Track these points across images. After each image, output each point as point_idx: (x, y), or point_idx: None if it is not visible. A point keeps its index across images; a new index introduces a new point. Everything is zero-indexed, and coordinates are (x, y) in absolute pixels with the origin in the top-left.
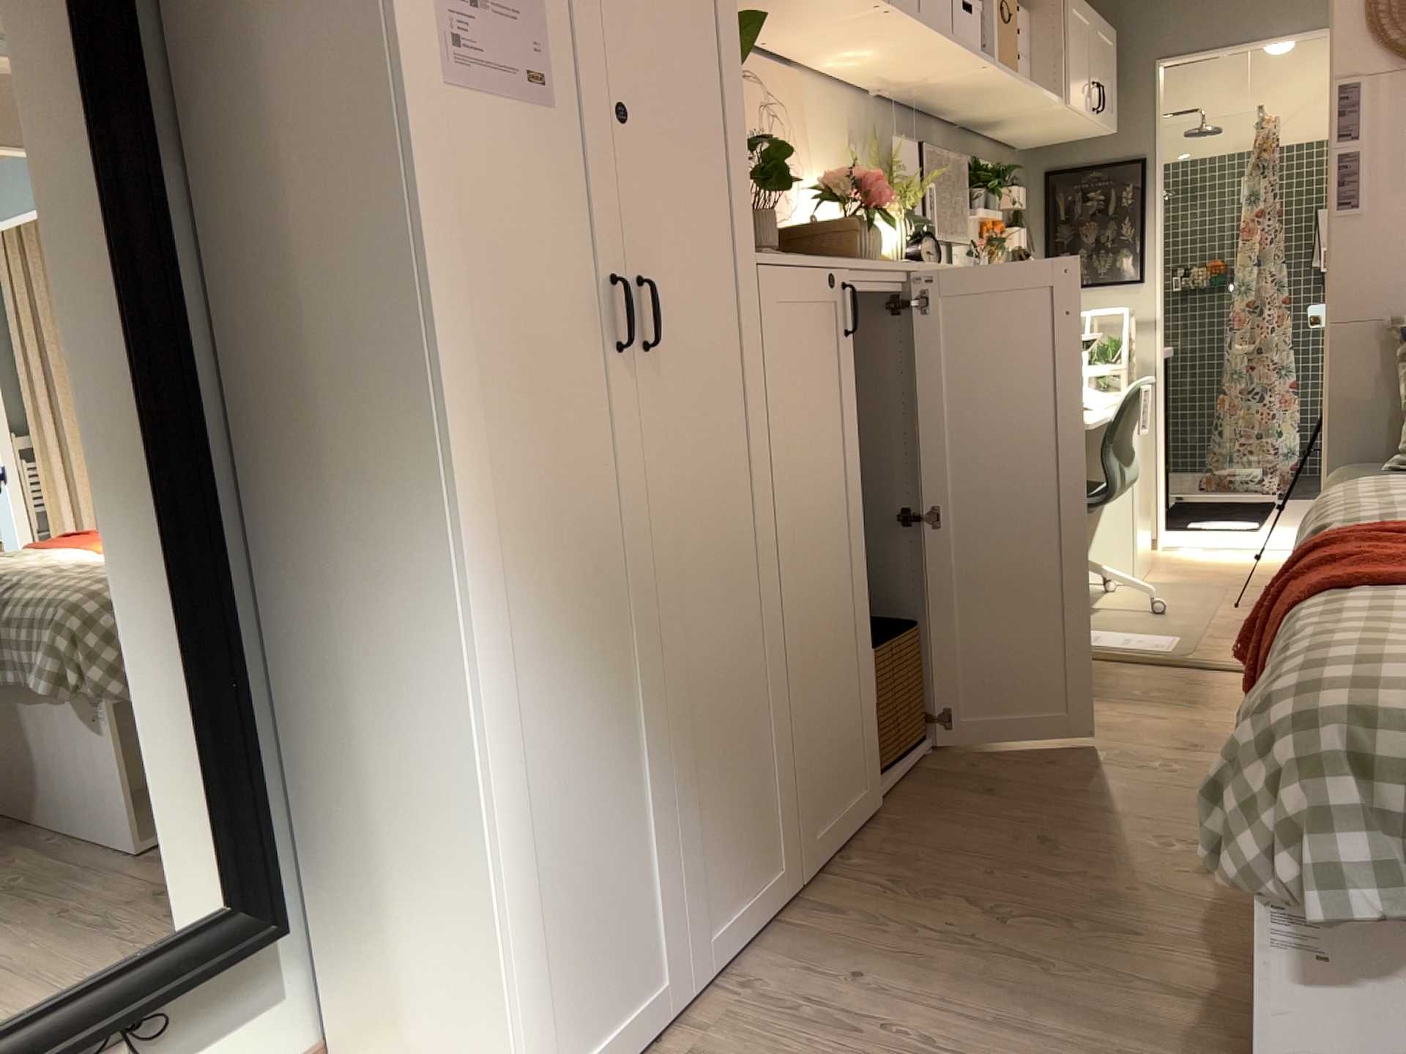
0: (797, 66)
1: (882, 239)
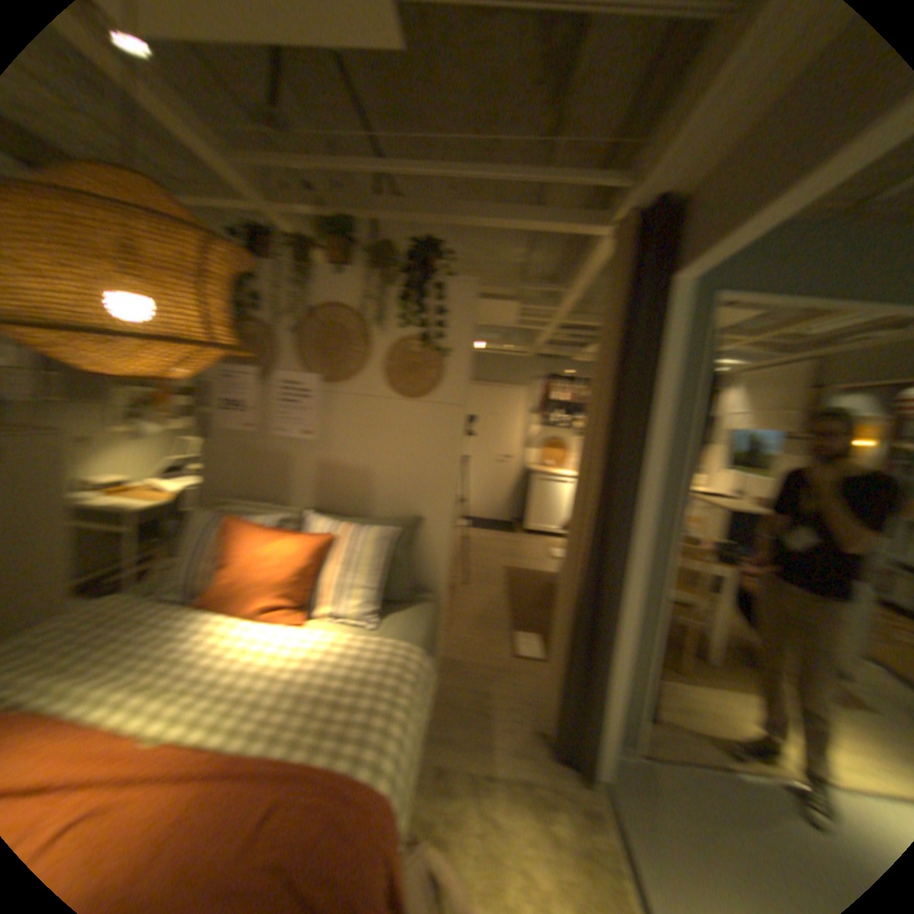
0: None
1: None
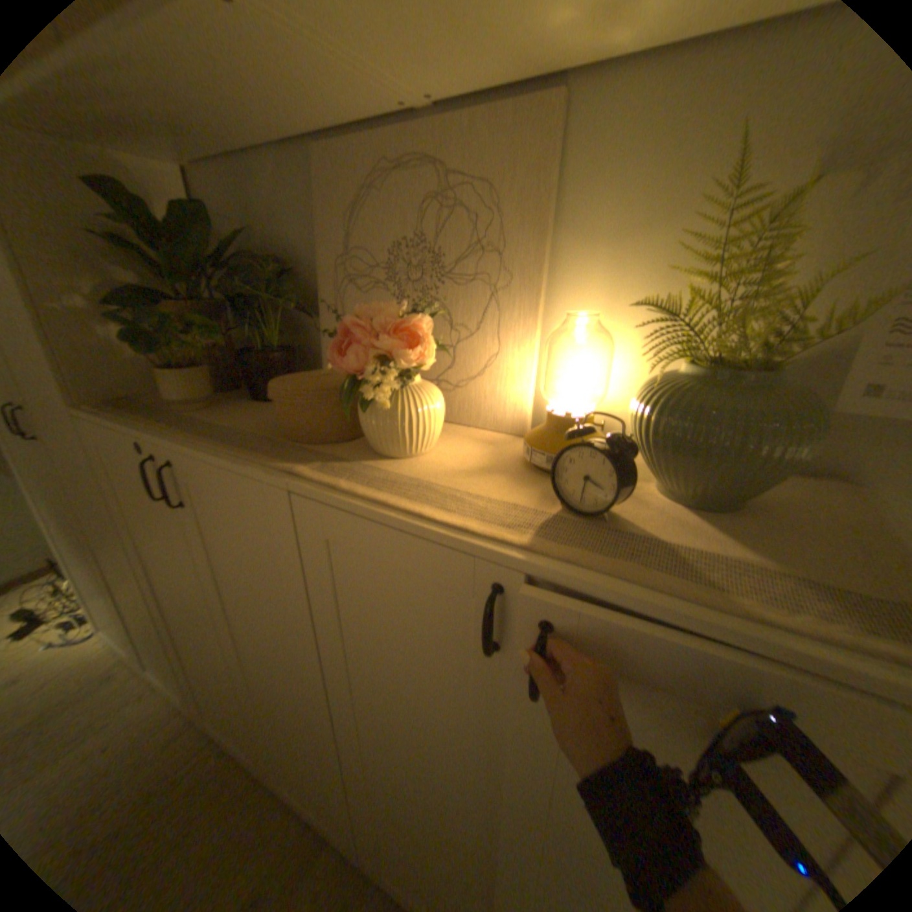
0: (554, 77)
1: (396, 419)
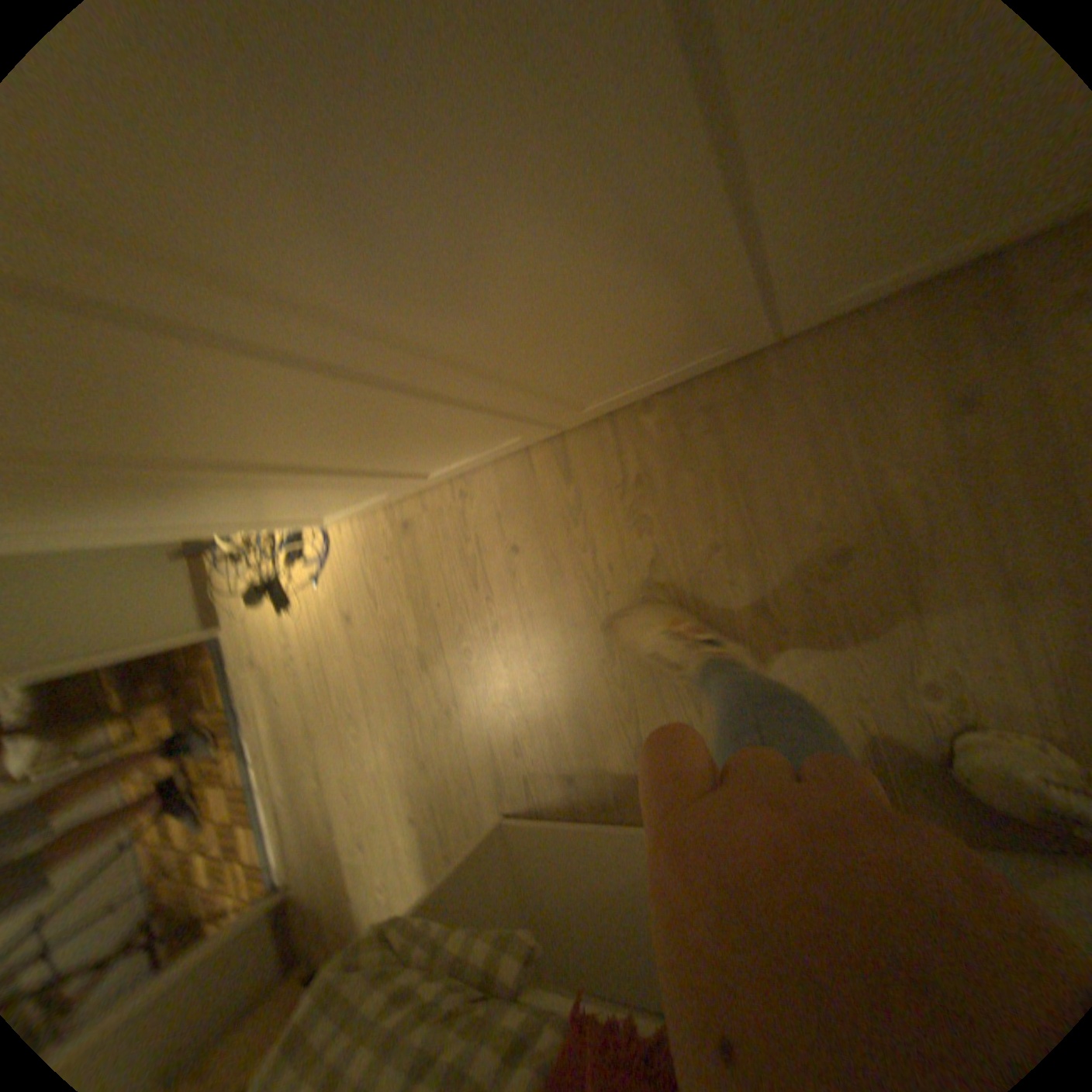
0: None
1: None
